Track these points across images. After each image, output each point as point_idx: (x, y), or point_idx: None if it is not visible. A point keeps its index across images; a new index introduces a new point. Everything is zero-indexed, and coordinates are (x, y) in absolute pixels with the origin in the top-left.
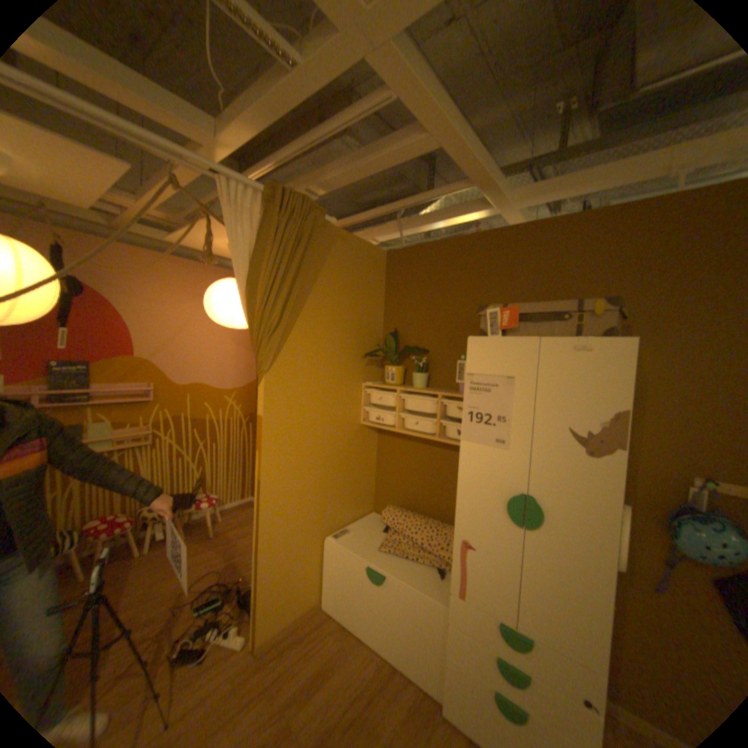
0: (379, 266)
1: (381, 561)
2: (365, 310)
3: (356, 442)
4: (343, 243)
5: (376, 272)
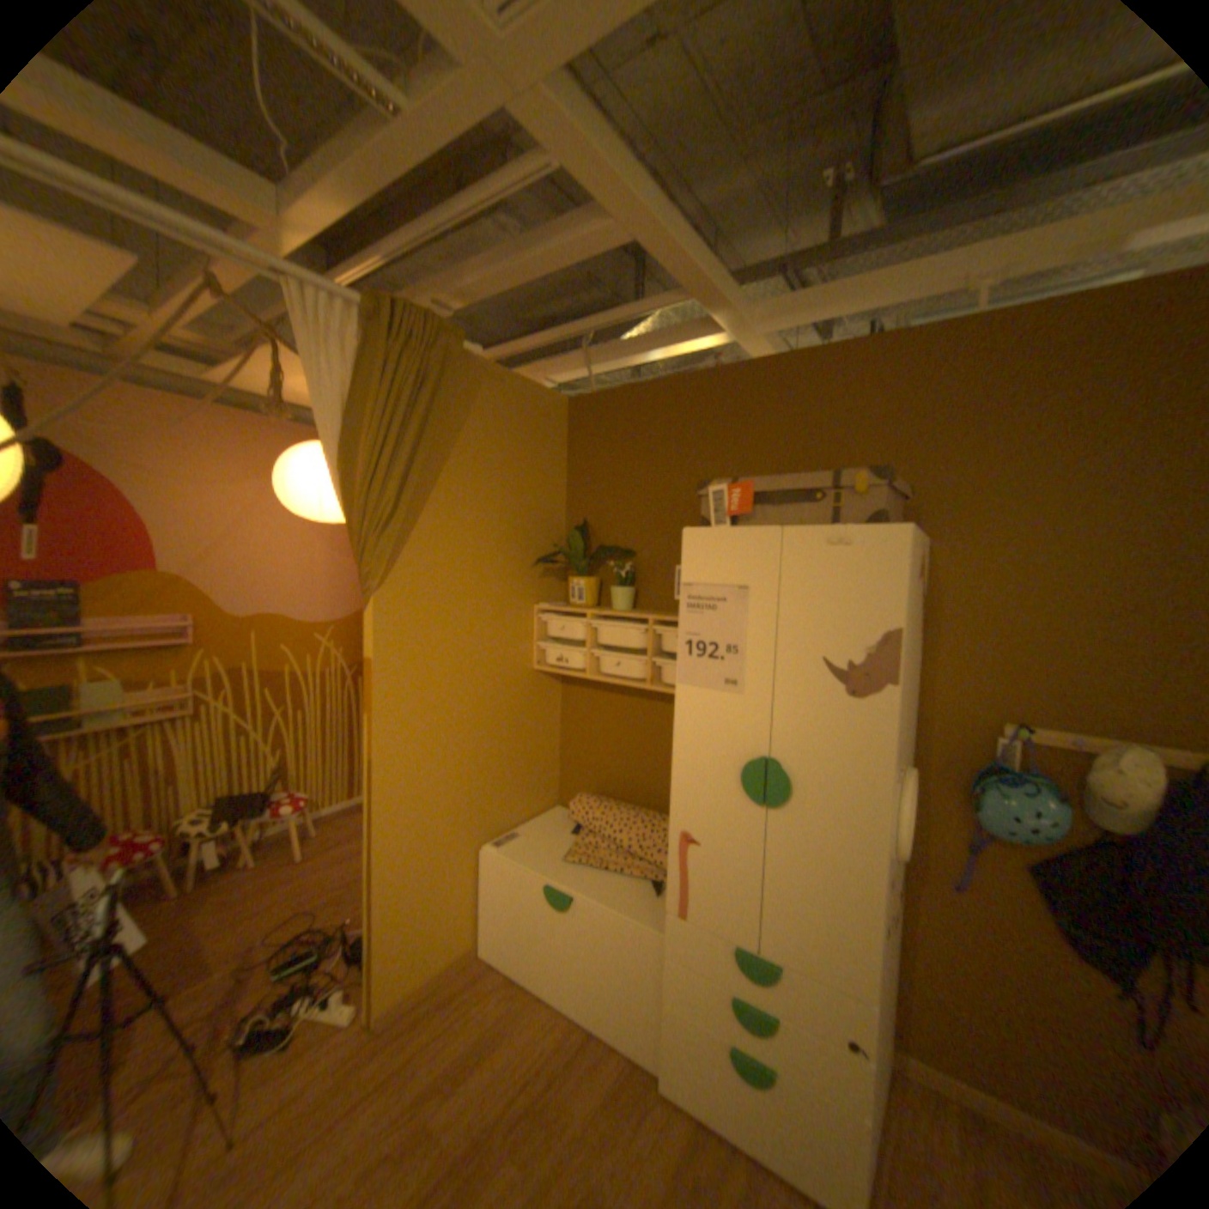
0: (557, 421)
1: (567, 876)
2: (535, 492)
3: (527, 698)
4: (496, 386)
5: (552, 430)
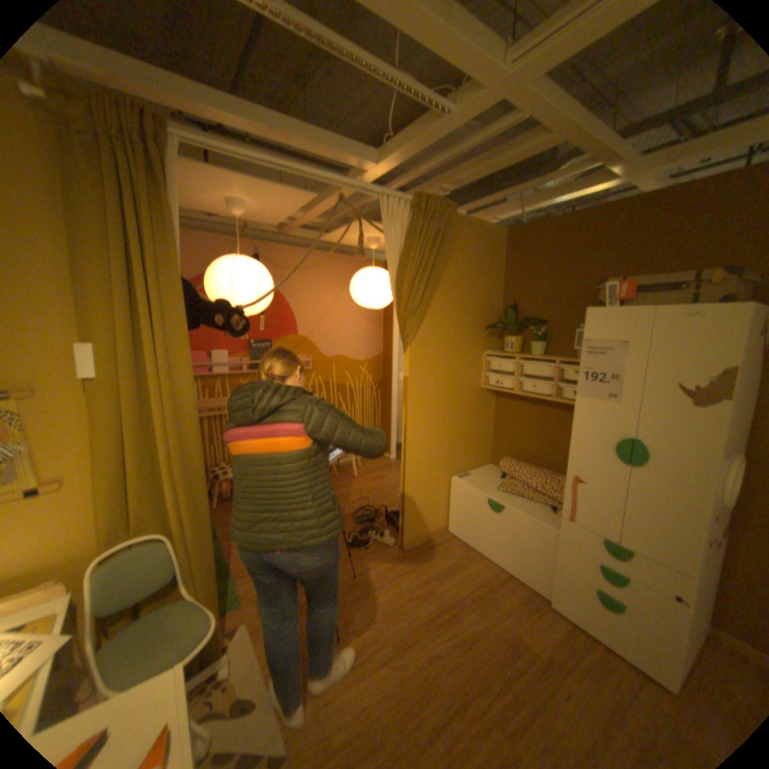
0: (500, 244)
1: (500, 497)
2: (486, 287)
3: (476, 403)
4: (468, 229)
5: (497, 250)
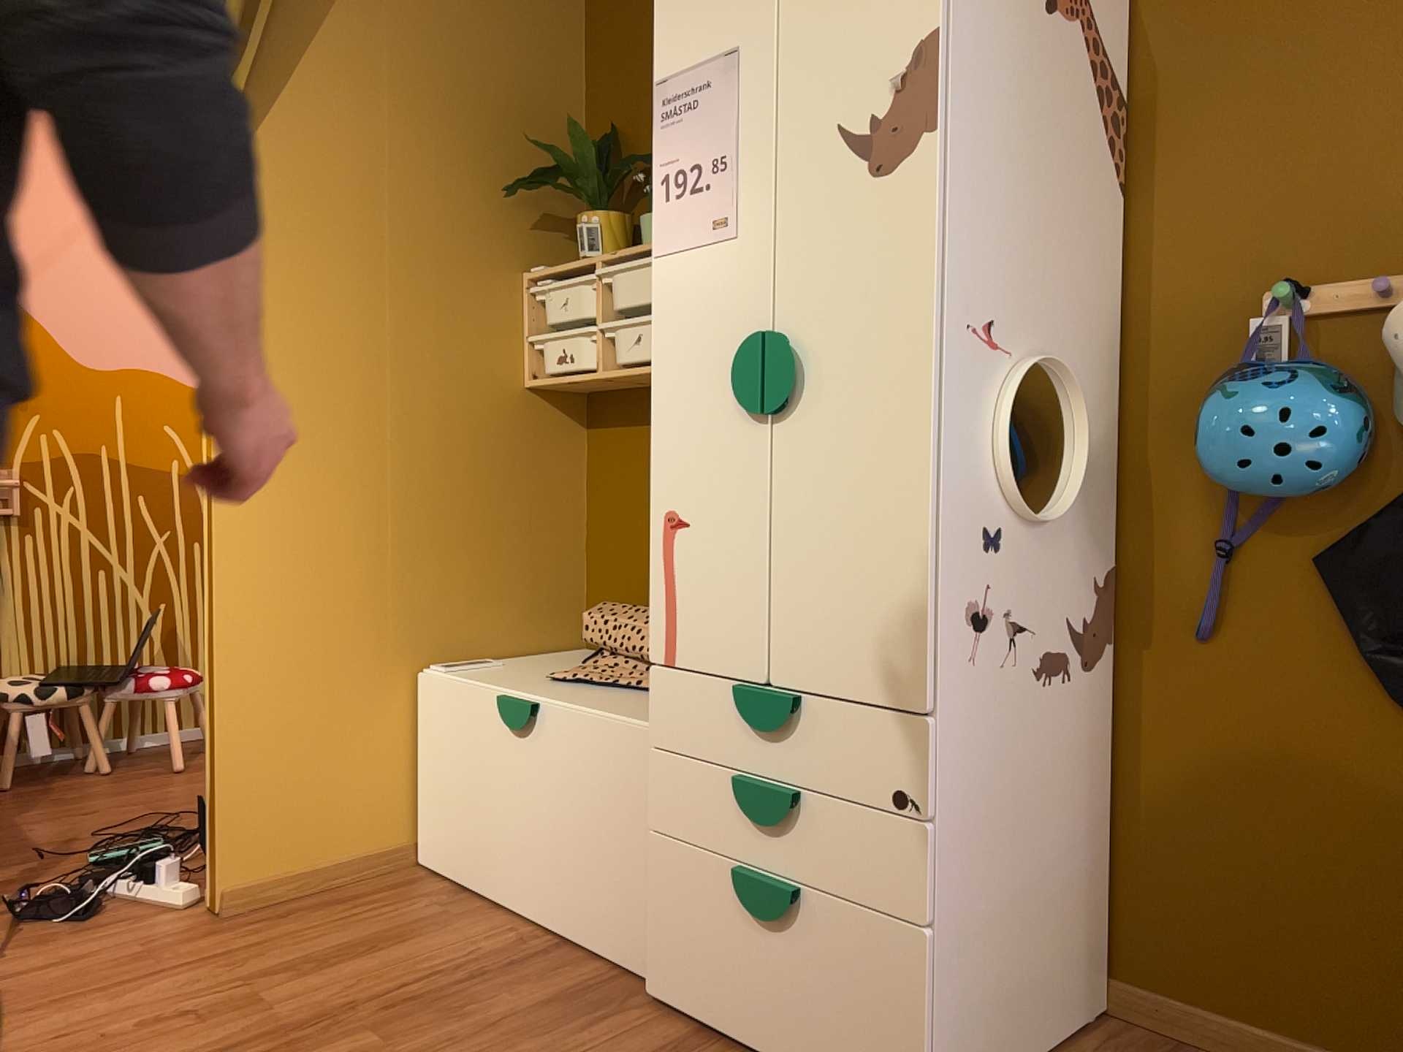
0: None
1: (542, 689)
2: (522, 76)
3: (511, 434)
4: None
5: None
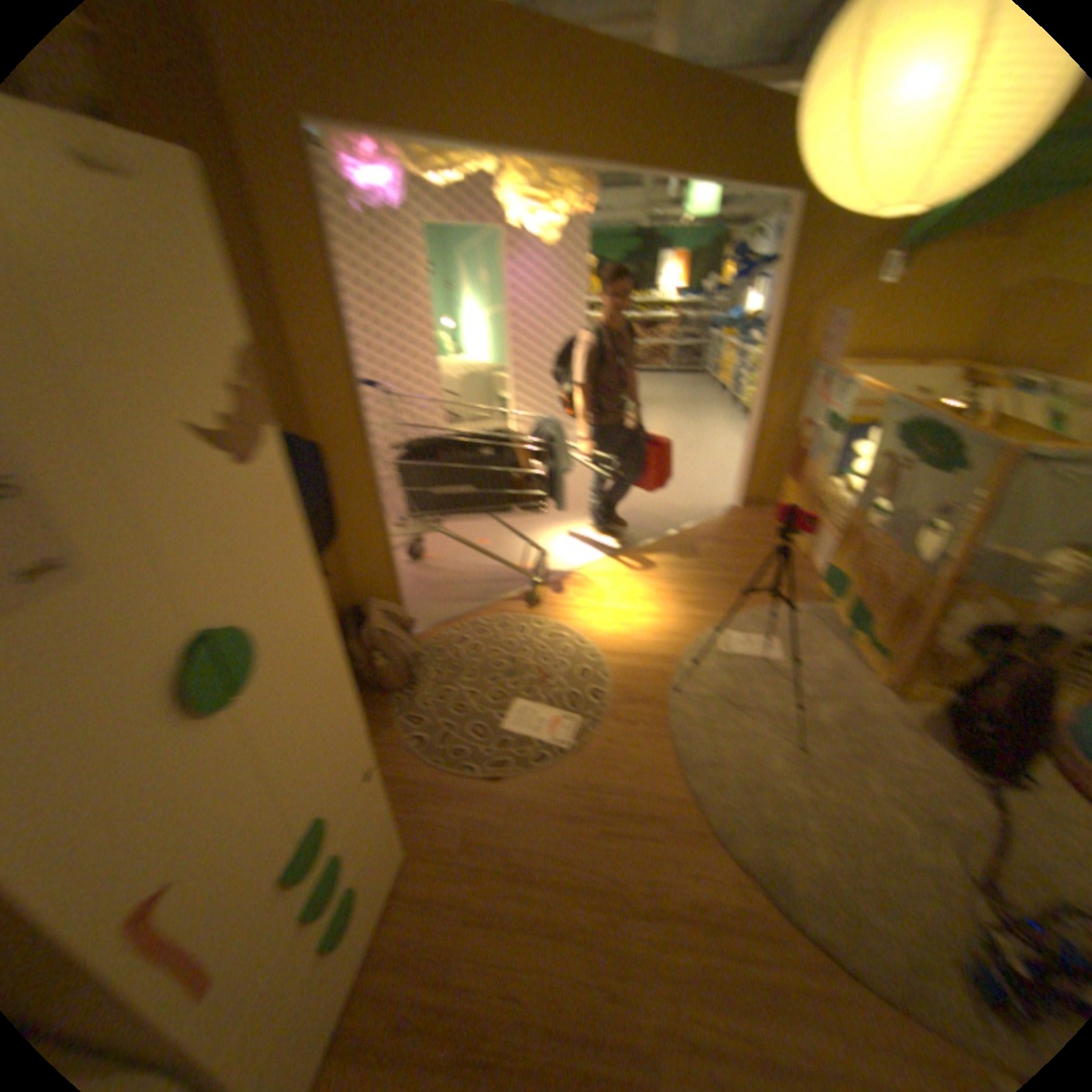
0: None
1: None
2: None
3: None
4: None
5: None
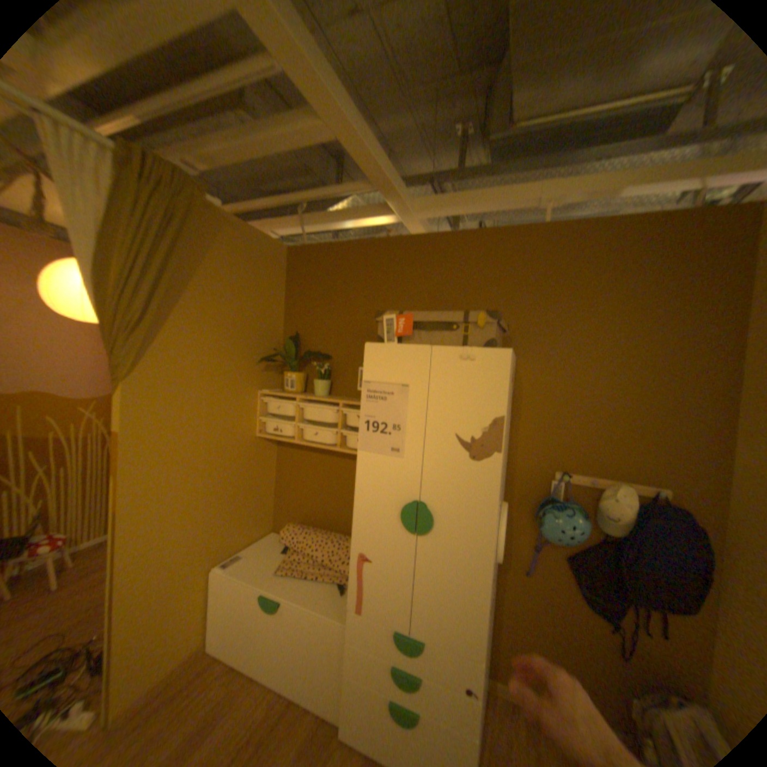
0: (280, 263)
1: (277, 587)
2: (262, 311)
3: (251, 457)
4: (234, 232)
5: (276, 269)
